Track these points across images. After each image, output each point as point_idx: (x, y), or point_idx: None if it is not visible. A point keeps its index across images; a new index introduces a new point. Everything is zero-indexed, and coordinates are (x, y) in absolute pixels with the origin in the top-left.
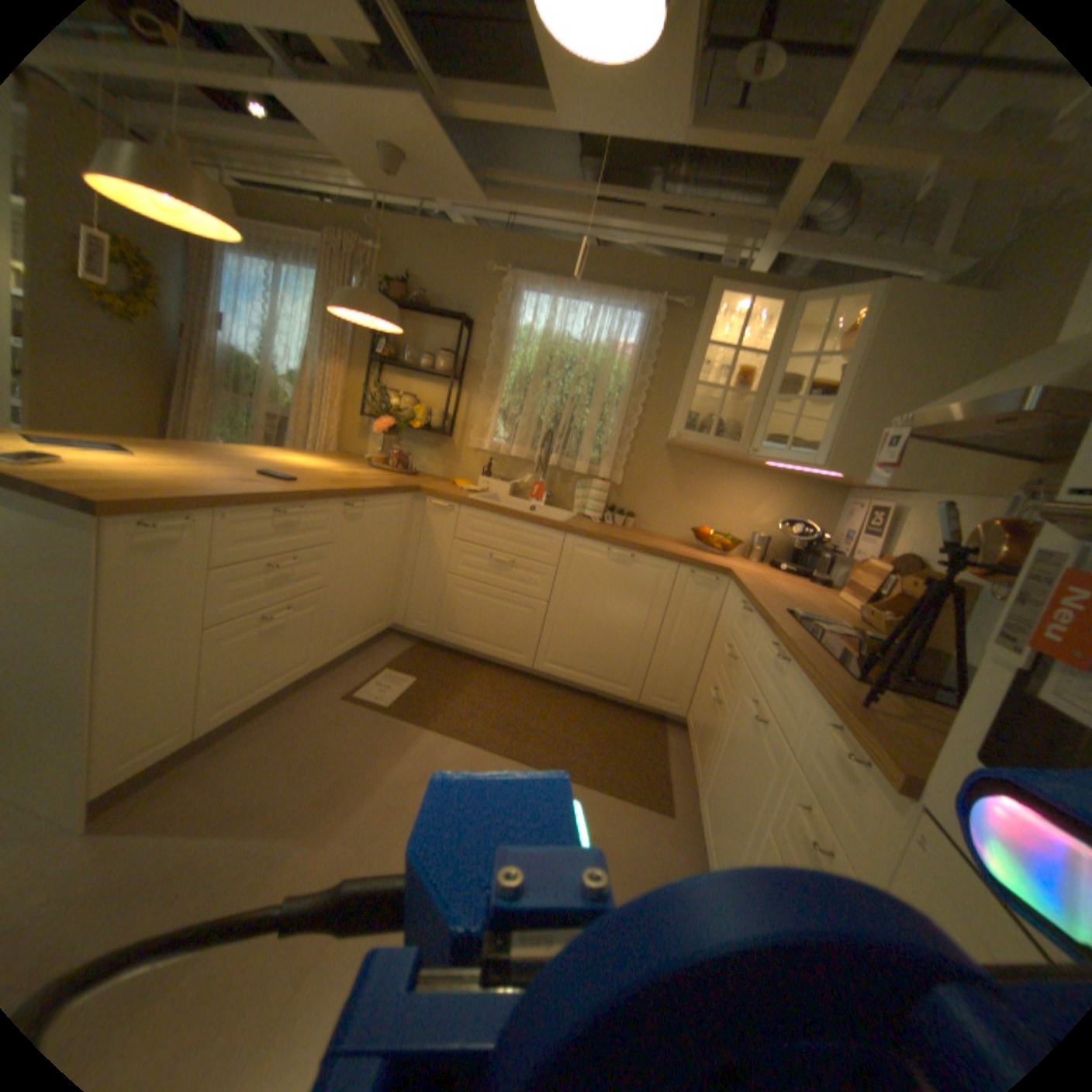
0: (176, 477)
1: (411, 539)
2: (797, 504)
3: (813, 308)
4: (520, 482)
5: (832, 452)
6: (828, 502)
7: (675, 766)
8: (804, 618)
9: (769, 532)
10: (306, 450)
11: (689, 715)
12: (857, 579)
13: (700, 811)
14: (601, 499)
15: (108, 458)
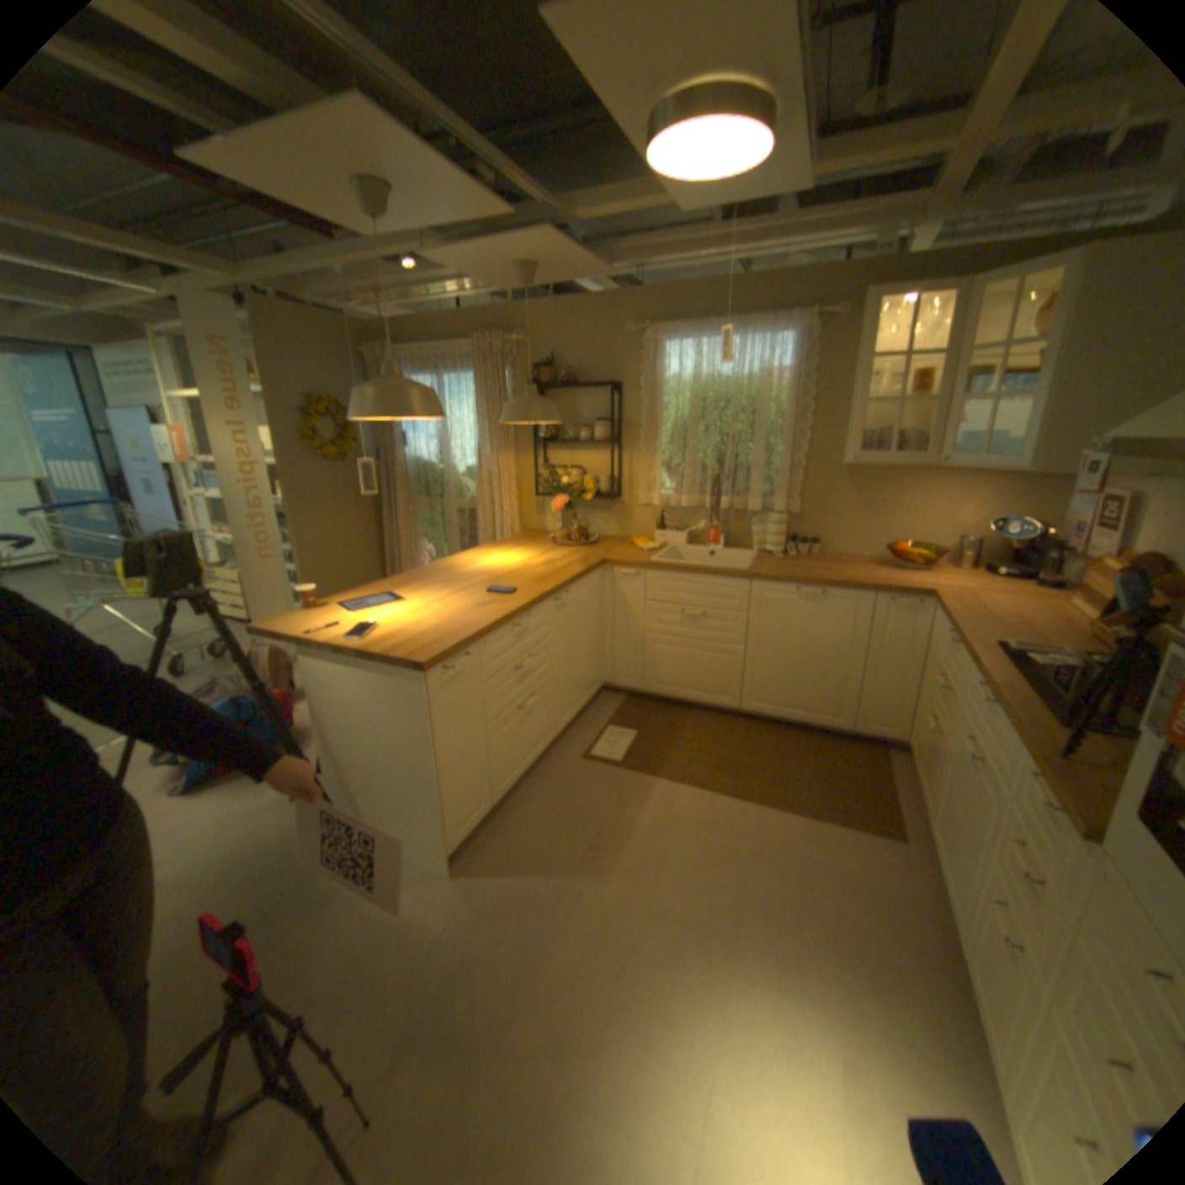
0: (443, 619)
1: (606, 607)
2: (1013, 494)
3: (996, 283)
4: (695, 529)
5: (1040, 450)
6: (1053, 485)
7: (905, 792)
8: (1018, 651)
9: (981, 531)
10: (495, 537)
11: (913, 738)
12: (1093, 581)
13: (934, 837)
14: (781, 532)
15: (394, 612)
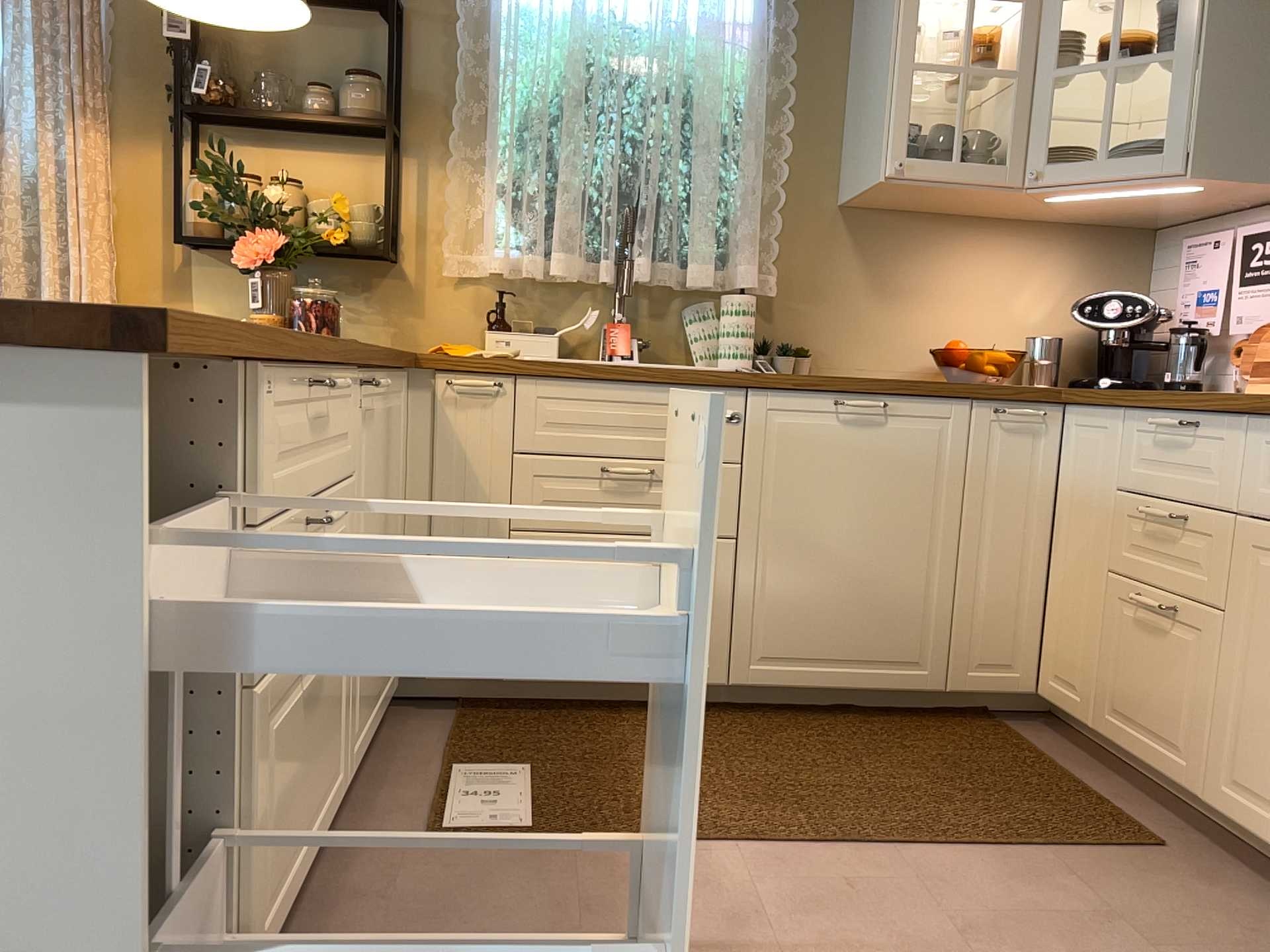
0: None
1: (410, 474)
2: (1082, 270)
3: None
4: (577, 323)
5: (1189, 143)
6: (1128, 258)
7: (1079, 772)
8: None
9: (1047, 329)
10: None
11: (1038, 682)
12: None
13: (1215, 811)
14: (752, 325)
15: None
